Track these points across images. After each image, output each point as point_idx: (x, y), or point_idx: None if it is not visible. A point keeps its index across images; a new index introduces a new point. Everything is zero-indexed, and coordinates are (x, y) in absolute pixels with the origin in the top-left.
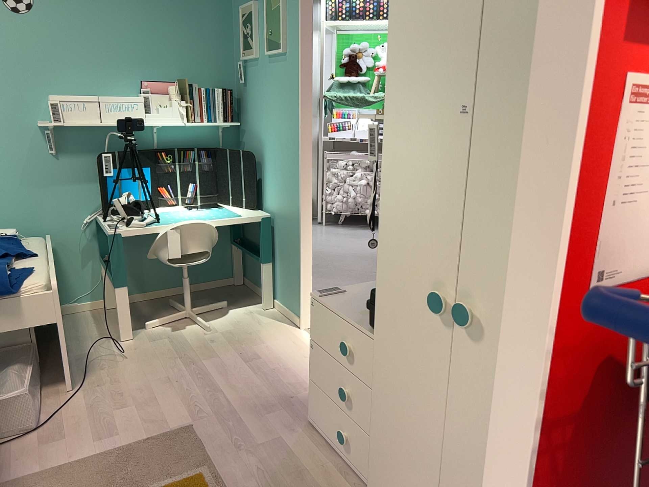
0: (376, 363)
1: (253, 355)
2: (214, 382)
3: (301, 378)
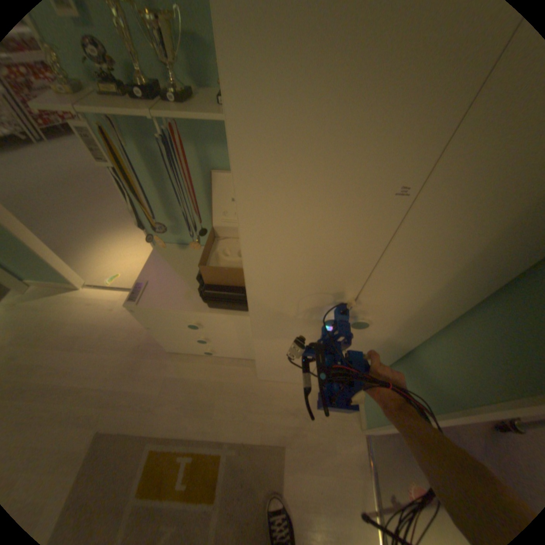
0: (256, 343)
1: (68, 340)
2: (67, 387)
3: (126, 327)
